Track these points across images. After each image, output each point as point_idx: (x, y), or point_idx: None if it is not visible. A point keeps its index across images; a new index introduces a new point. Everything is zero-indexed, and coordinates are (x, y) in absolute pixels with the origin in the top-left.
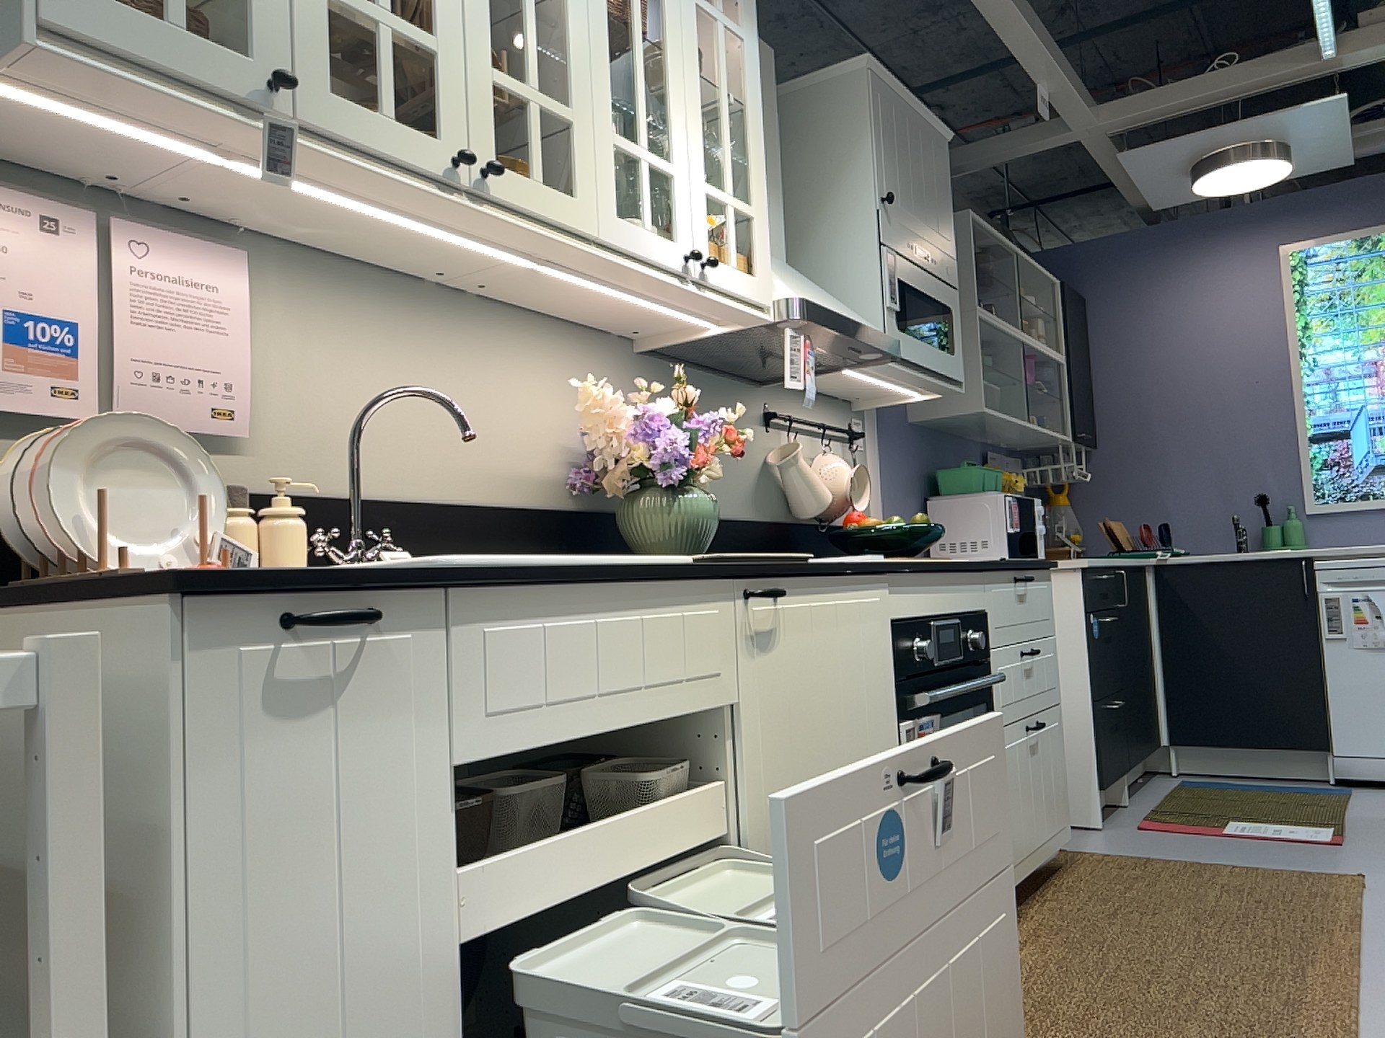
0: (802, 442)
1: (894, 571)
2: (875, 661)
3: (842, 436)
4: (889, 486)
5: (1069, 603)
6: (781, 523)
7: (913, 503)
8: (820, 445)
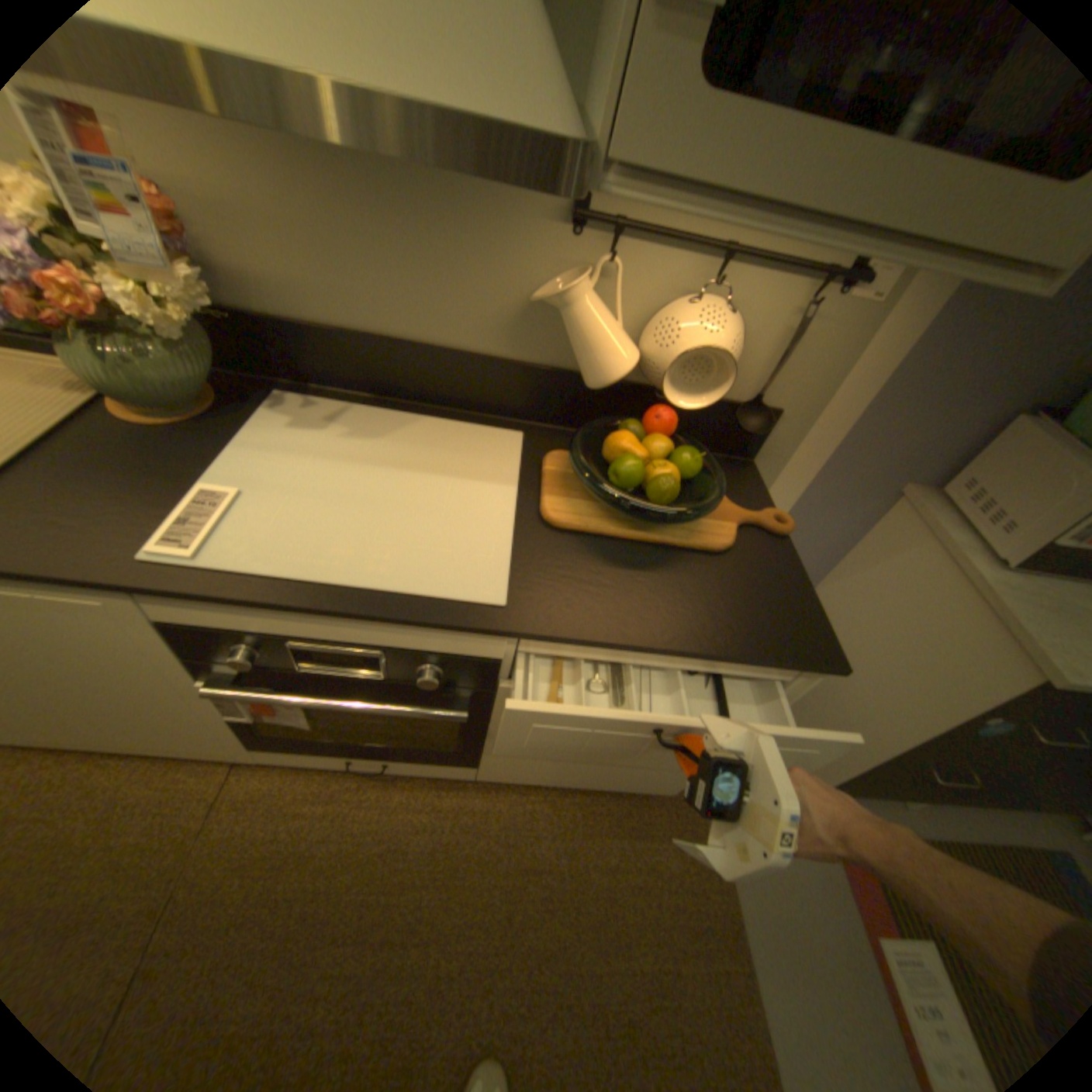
0: (666, 262)
1: (117, 591)
2: (102, 640)
3: (809, 265)
4: (914, 367)
5: (989, 681)
6: (554, 369)
7: (977, 402)
8: (719, 273)
